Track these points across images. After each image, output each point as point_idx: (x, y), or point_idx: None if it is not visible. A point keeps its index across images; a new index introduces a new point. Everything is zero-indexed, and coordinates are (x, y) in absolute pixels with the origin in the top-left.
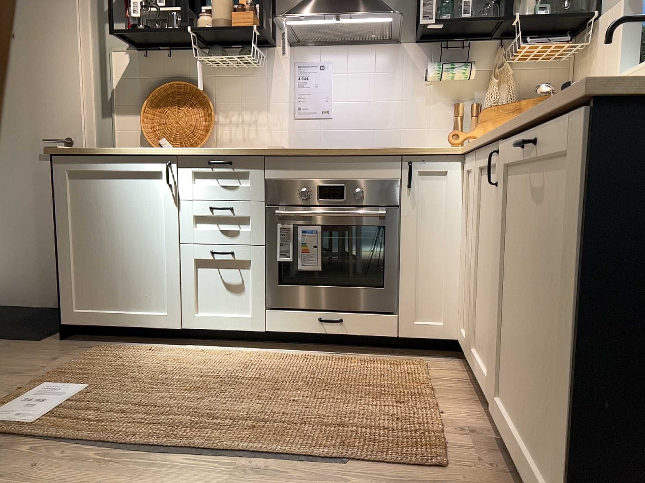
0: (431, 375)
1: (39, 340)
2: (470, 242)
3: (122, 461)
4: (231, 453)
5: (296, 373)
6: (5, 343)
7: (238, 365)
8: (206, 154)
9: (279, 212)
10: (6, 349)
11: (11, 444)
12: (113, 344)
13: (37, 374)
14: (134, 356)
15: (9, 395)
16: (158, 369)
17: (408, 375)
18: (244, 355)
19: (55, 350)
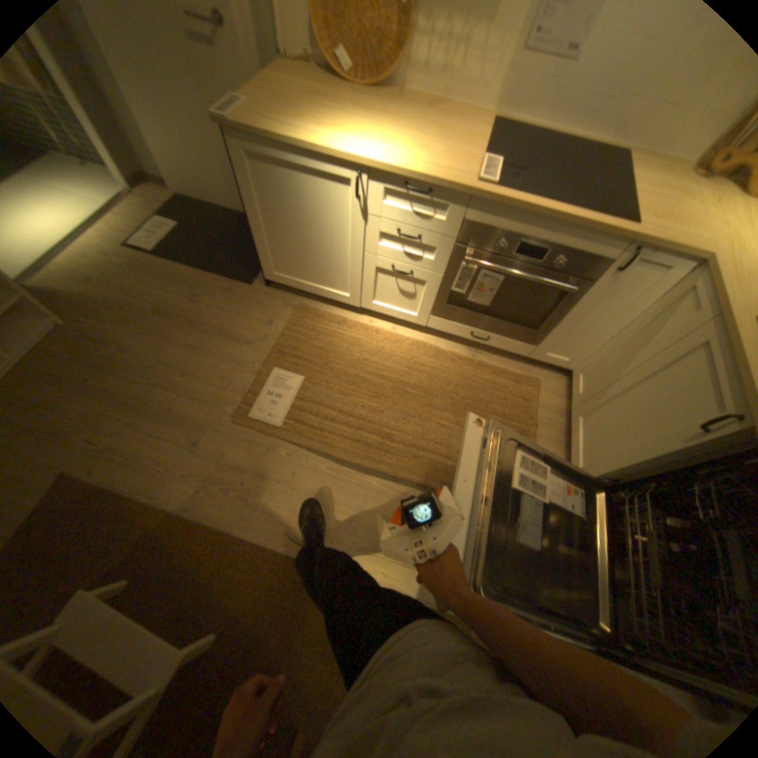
0: (538, 402)
1: (251, 284)
2: (636, 343)
3: (340, 472)
4: (402, 479)
5: (444, 380)
6: (227, 284)
7: (403, 360)
8: (405, 177)
9: (467, 260)
10: (231, 297)
11: (272, 441)
12: (308, 303)
13: (264, 344)
14: (327, 331)
15: (254, 377)
16: (347, 356)
17: (522, 399)
18: (407, 344)
19: (267, 306)
